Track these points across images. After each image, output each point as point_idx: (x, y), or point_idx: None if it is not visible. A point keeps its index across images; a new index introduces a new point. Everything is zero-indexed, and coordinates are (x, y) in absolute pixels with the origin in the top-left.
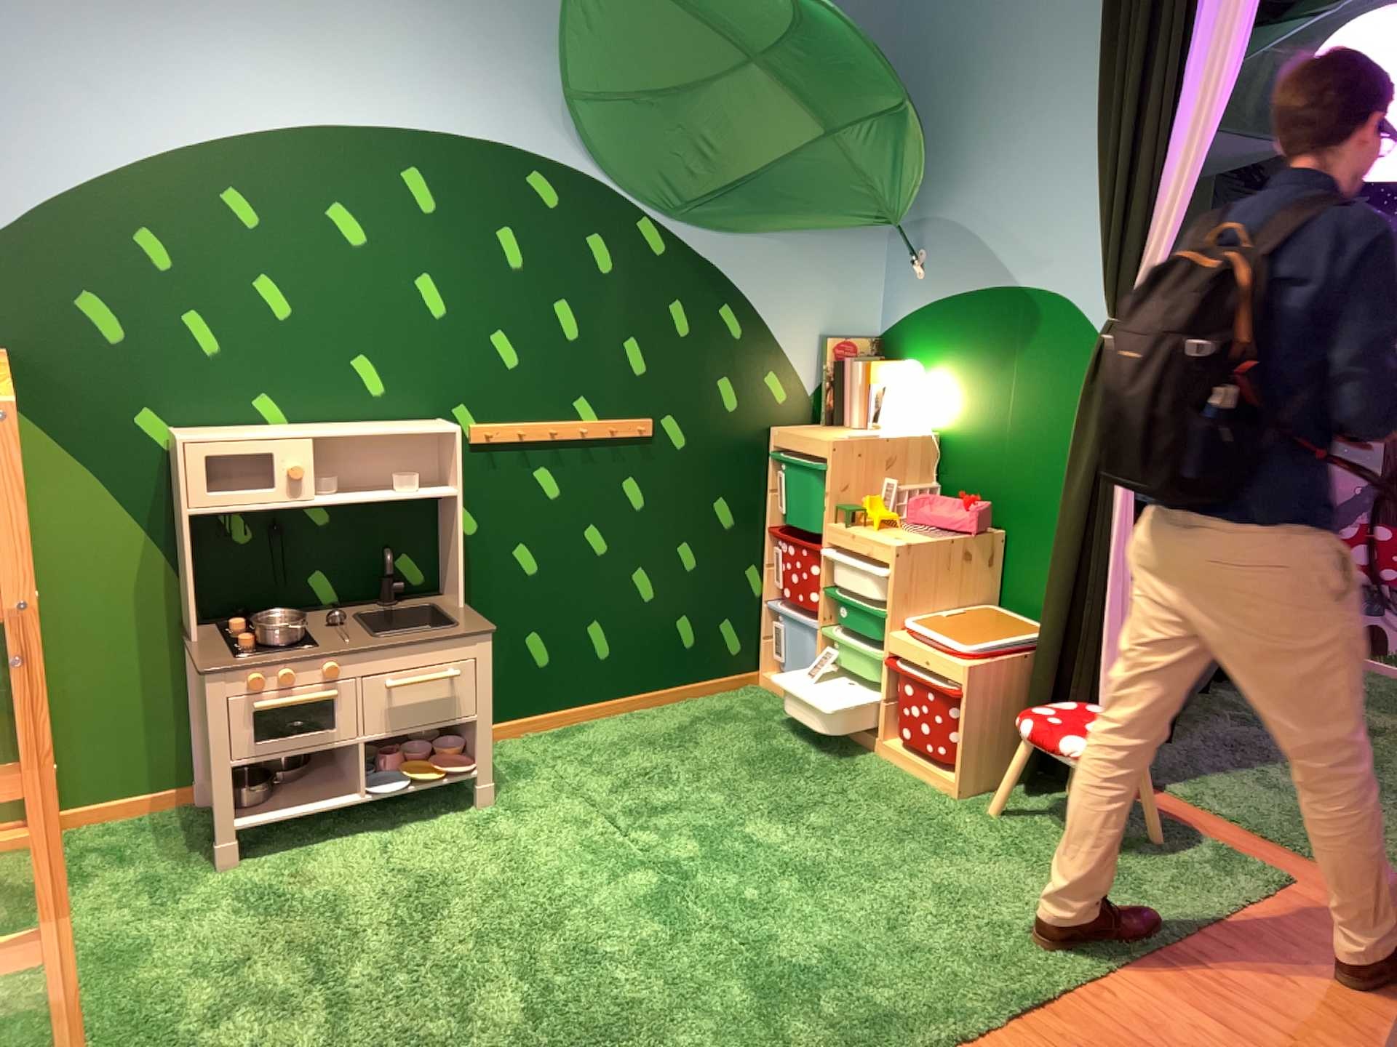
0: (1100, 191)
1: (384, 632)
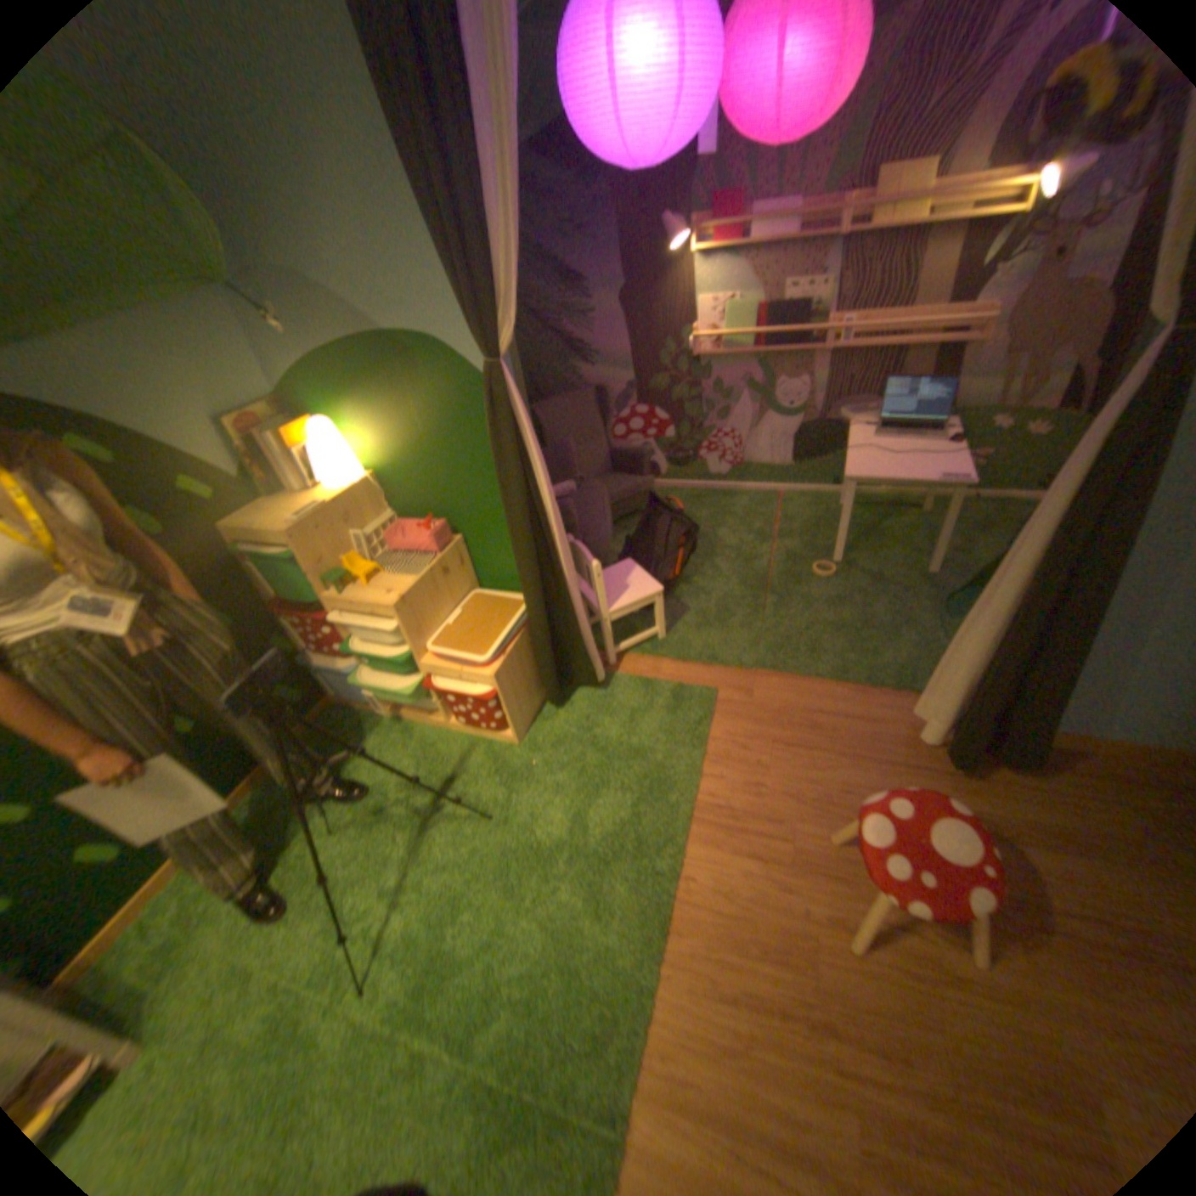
0: (426, 203)
1: None
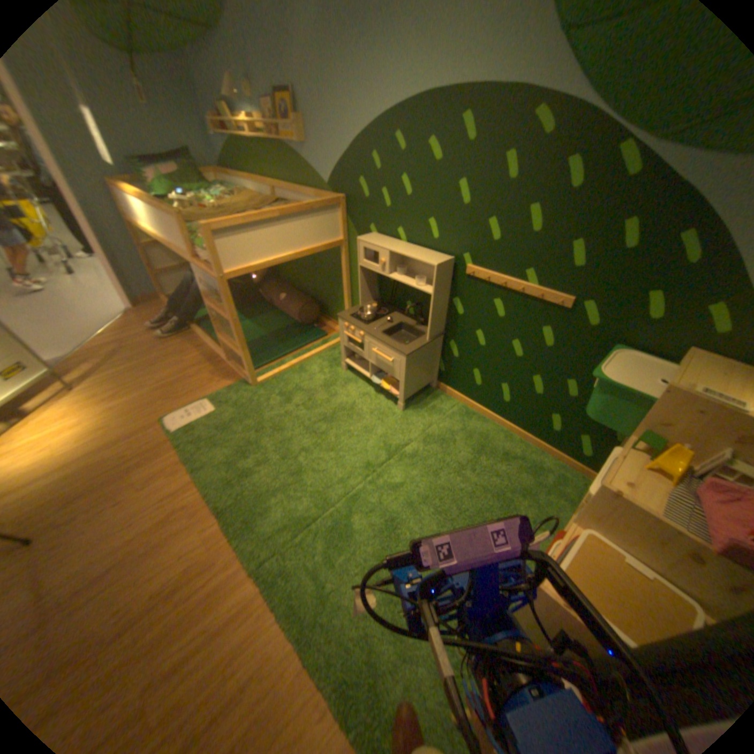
0: None
1: (383, 333)
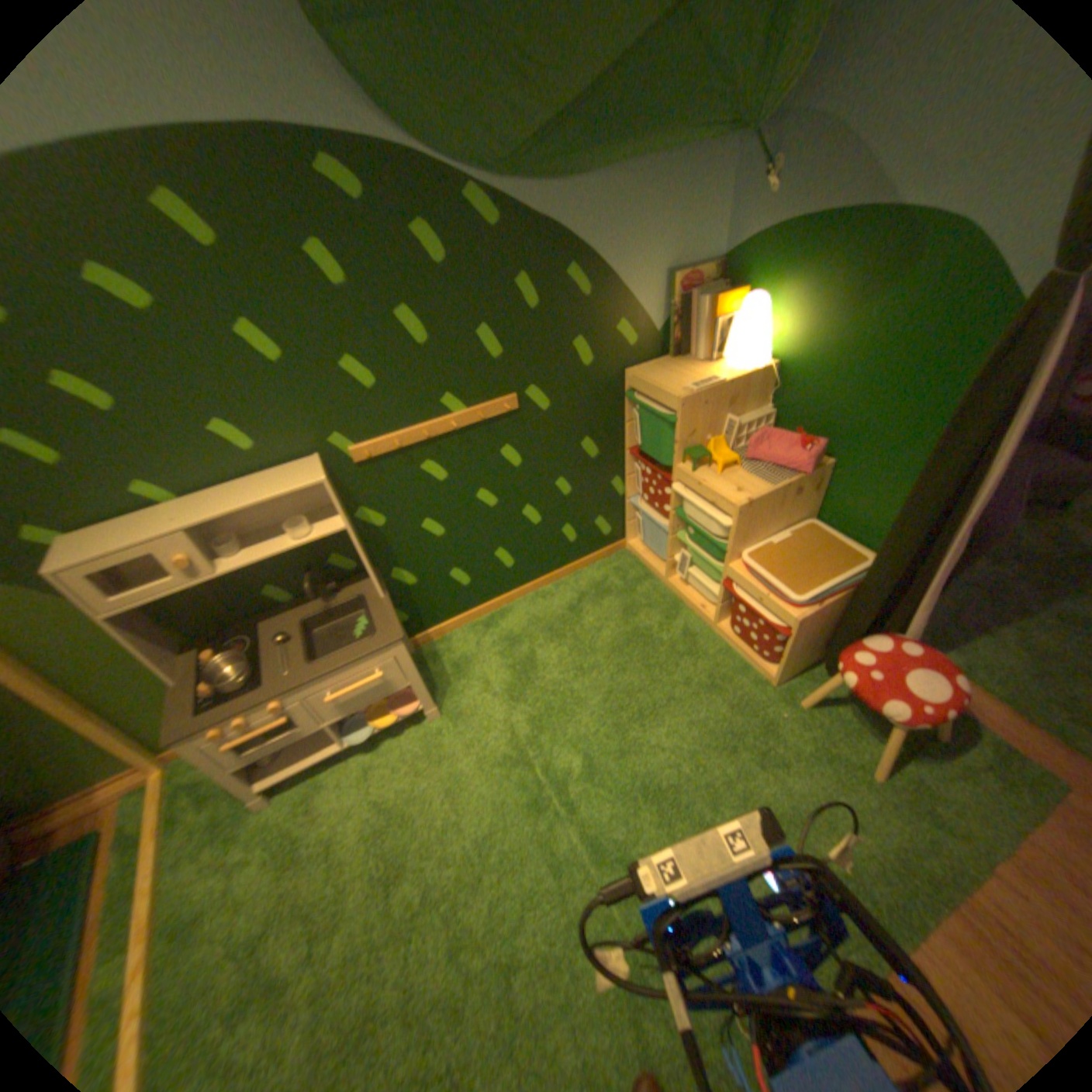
0: None
1: (312, 659)
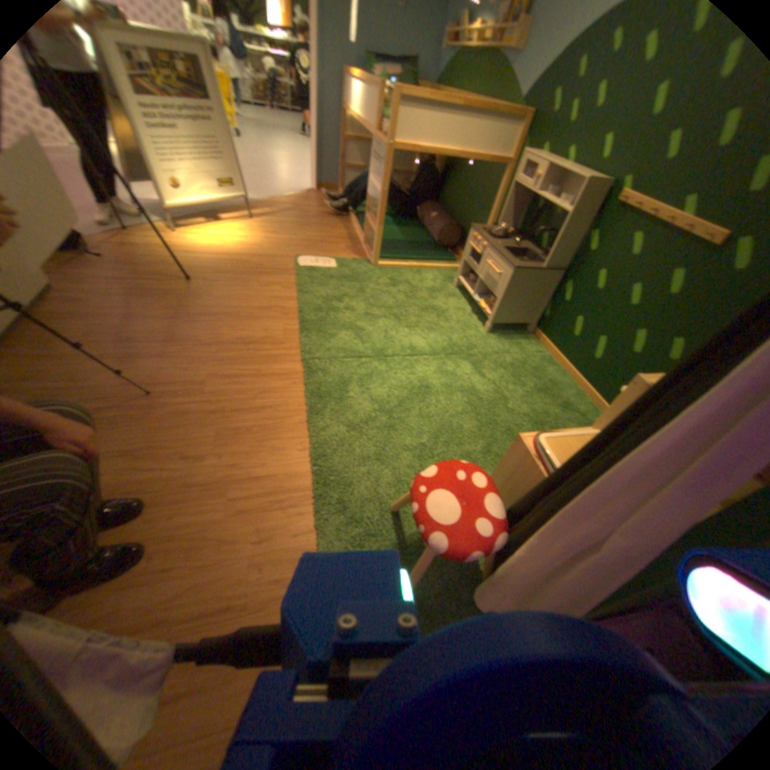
0: None
1: (504, 247)
